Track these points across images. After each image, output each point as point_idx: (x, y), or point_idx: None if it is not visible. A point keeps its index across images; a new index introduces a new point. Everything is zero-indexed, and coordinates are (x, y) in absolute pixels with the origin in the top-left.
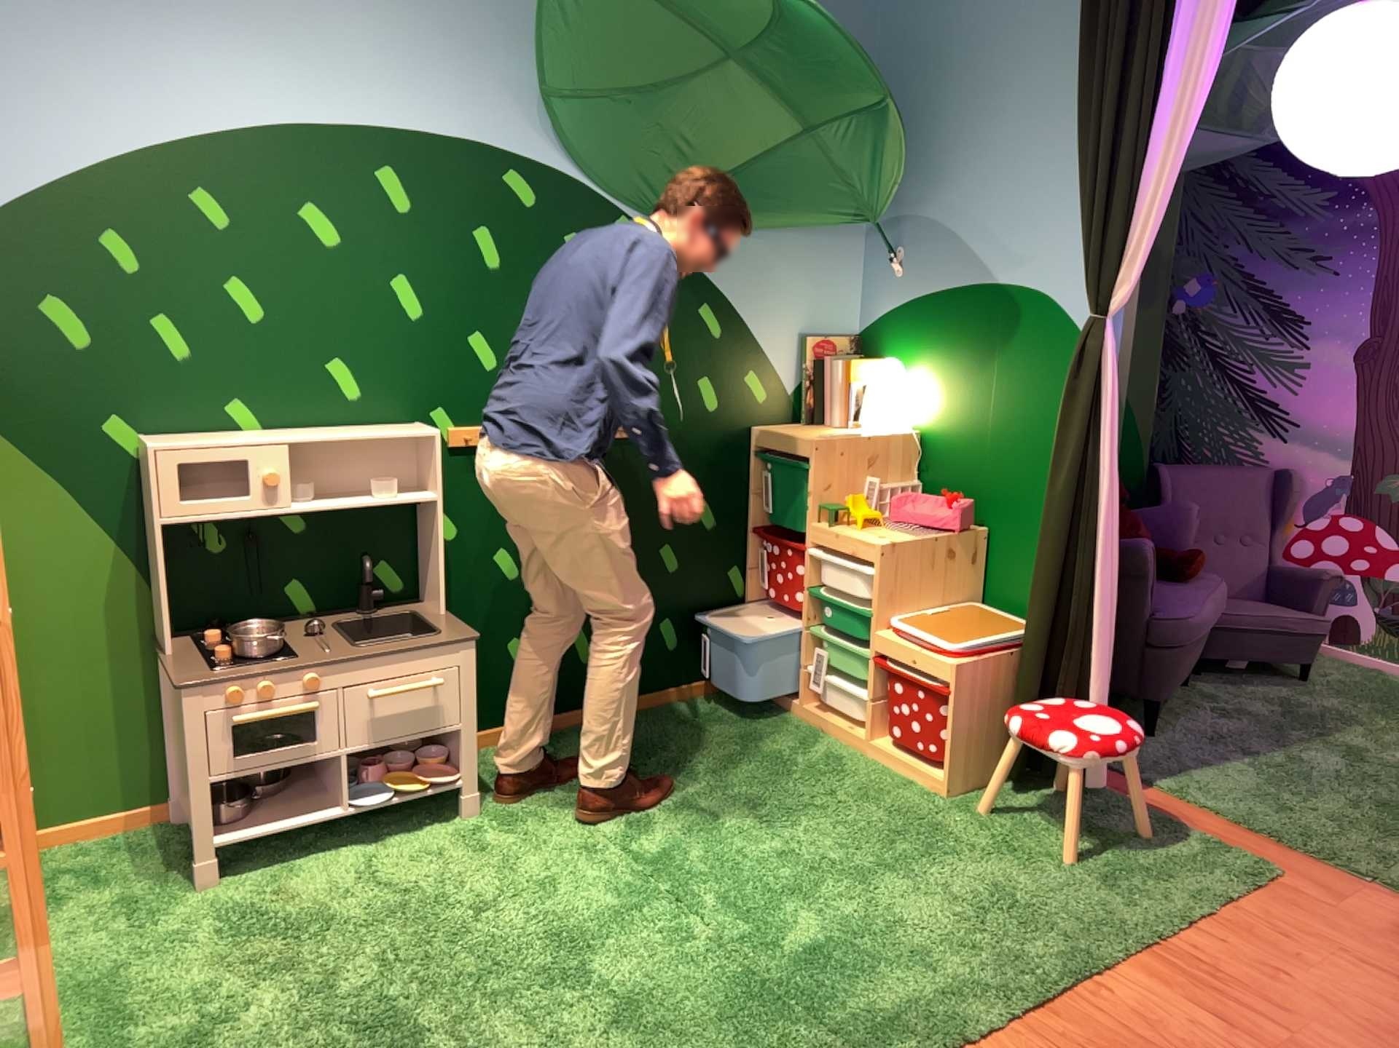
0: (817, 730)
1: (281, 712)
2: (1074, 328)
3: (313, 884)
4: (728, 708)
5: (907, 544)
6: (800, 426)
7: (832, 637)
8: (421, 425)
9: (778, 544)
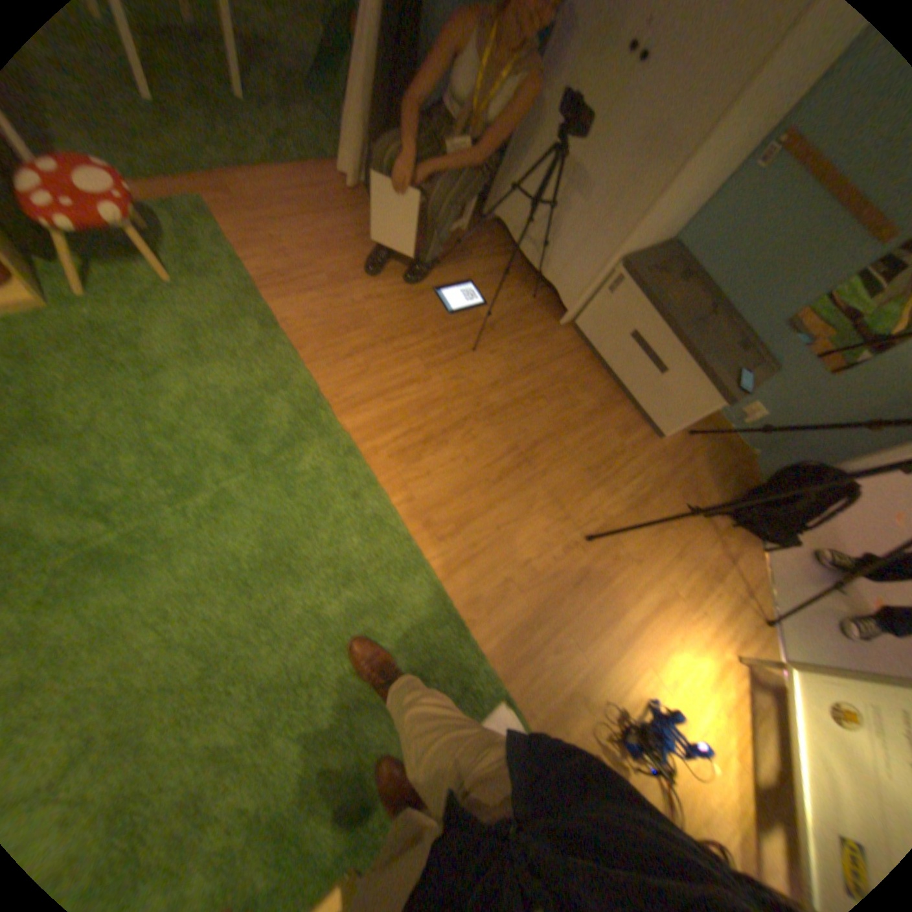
0: None
1: None
2: None
3: None
4: None
5: None
6: None
7: None
8: None
9: None
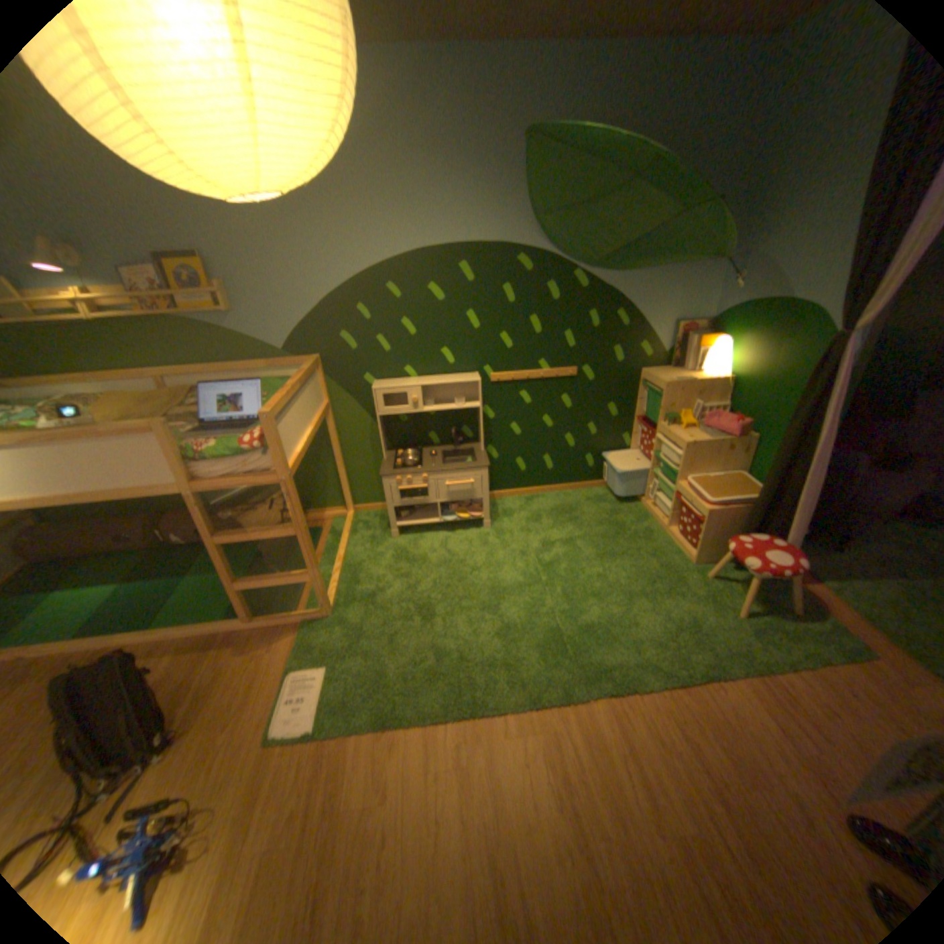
0: (648, 514)
1: (414, 488)
2: (835, 332)
3: (426, 545)
4: (612, 495)
5: (701, 443)
6: (666, 370)
7: (660, 477)
8: (476, 375)
9: (649, 425)
